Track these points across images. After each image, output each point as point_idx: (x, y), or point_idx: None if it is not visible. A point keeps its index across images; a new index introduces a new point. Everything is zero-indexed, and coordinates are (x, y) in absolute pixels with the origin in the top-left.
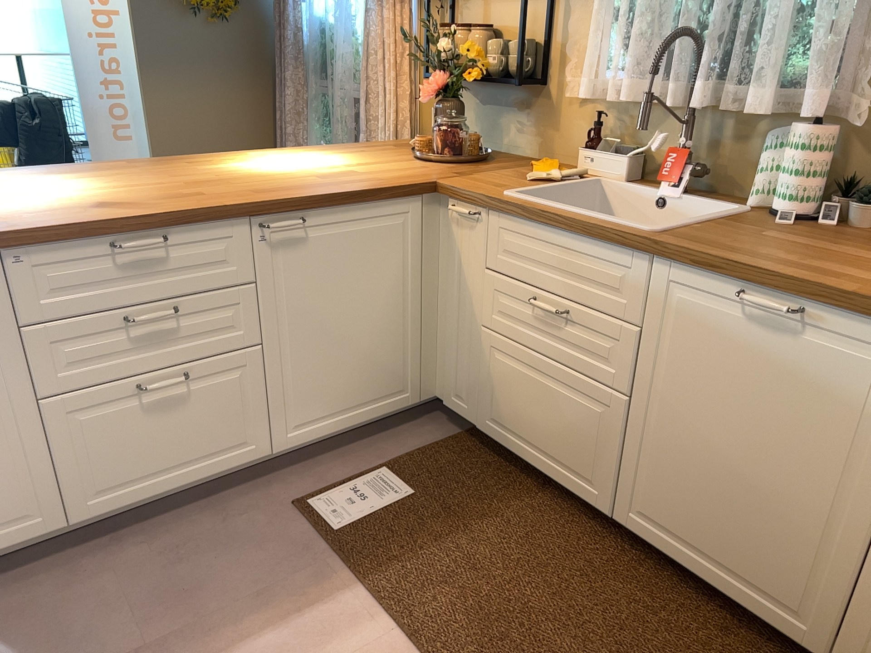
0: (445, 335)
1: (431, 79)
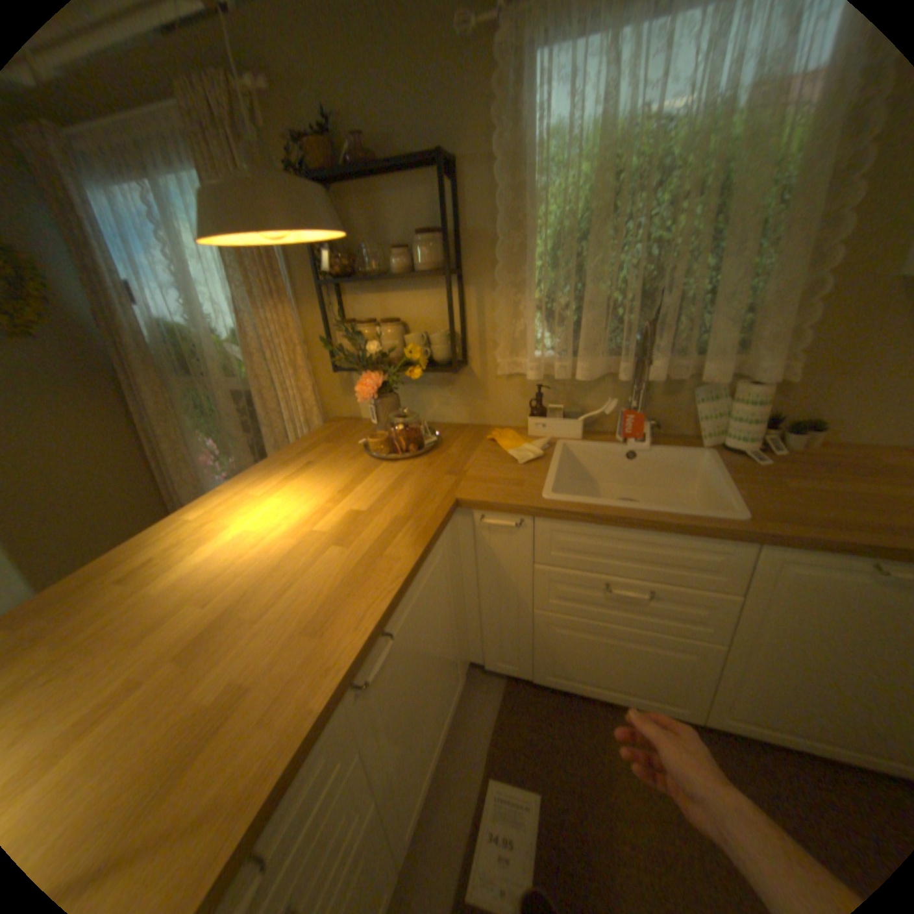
0: (478, 616)
1: (360, 377)
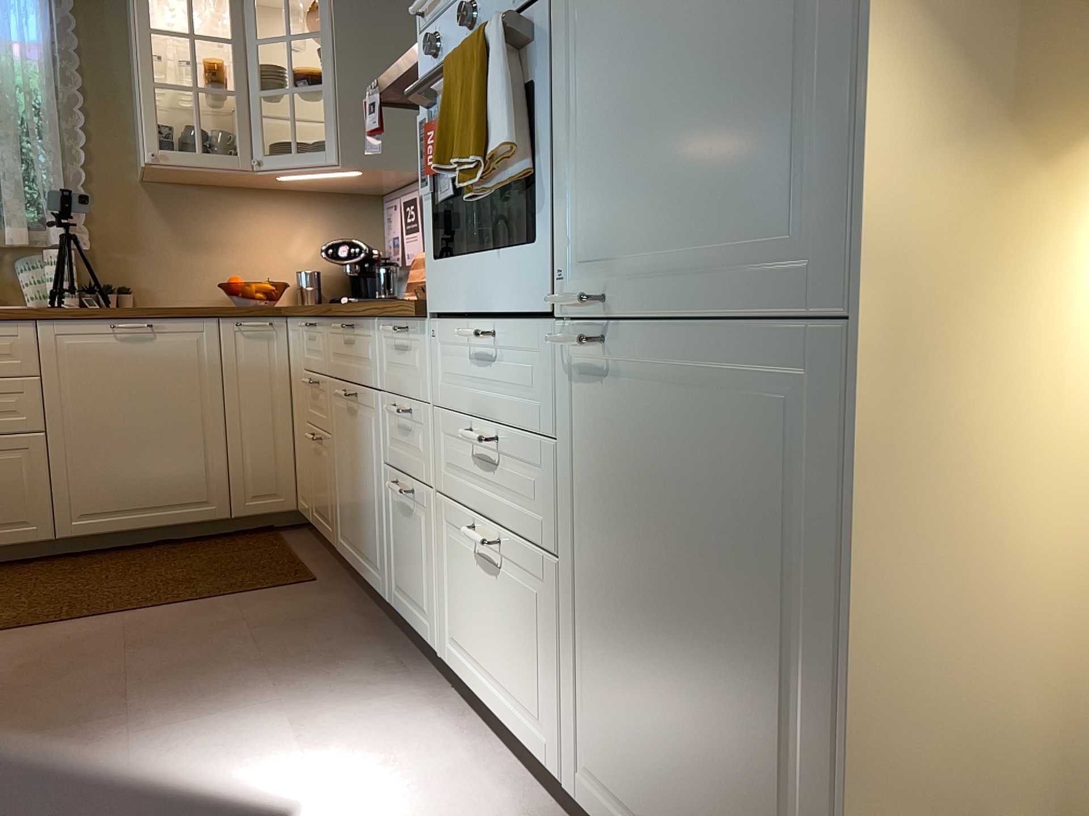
0: None
1: None
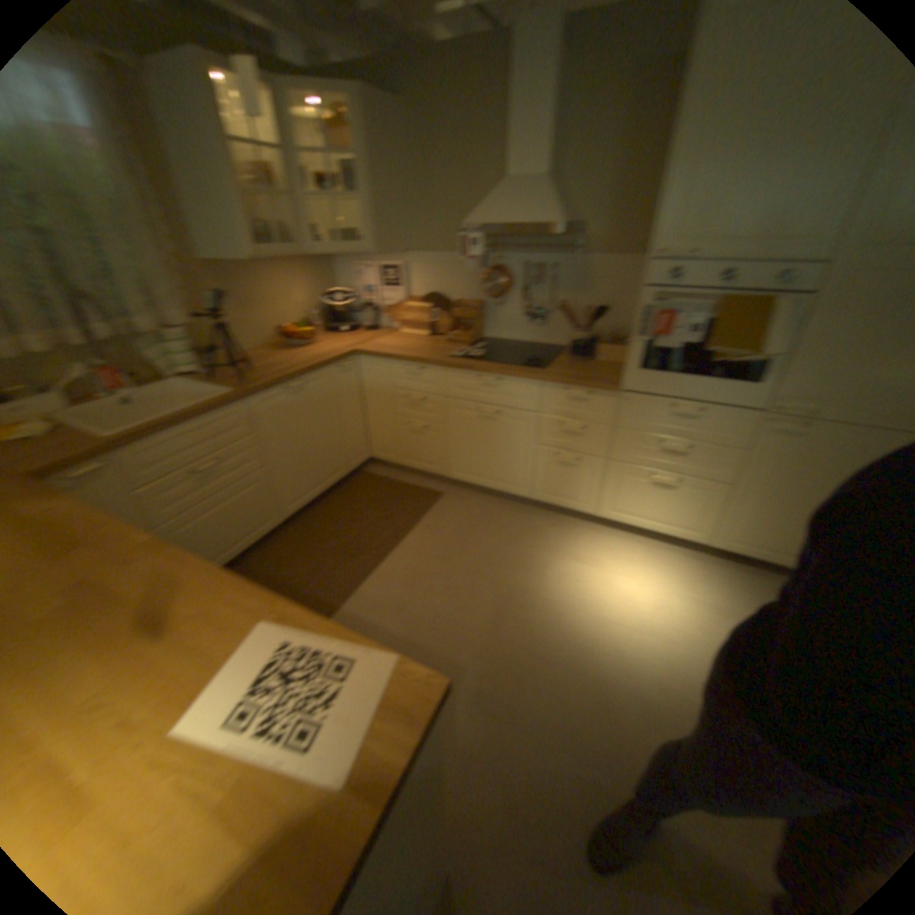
0: None
1: None
